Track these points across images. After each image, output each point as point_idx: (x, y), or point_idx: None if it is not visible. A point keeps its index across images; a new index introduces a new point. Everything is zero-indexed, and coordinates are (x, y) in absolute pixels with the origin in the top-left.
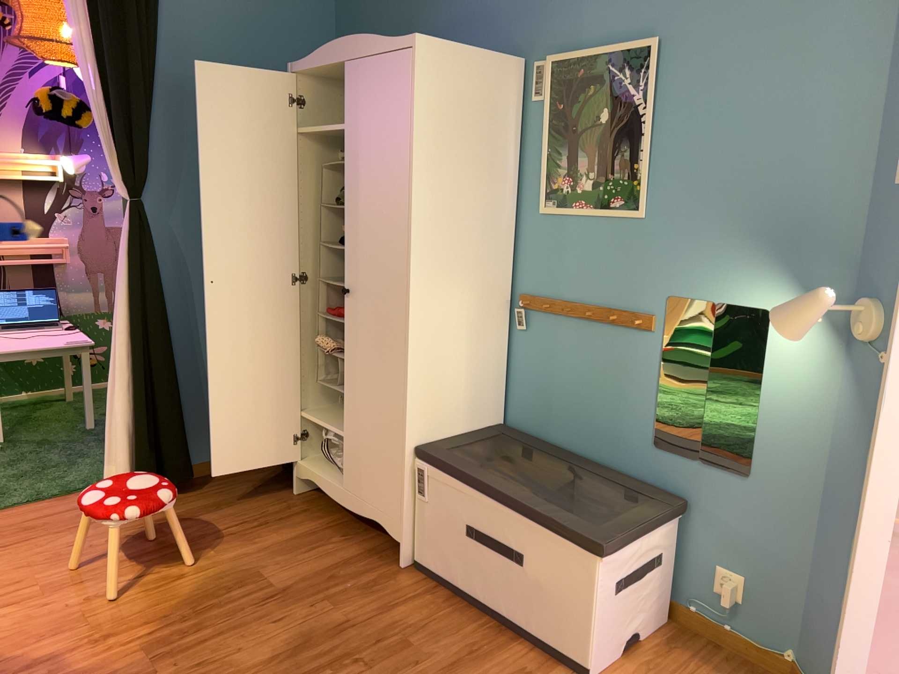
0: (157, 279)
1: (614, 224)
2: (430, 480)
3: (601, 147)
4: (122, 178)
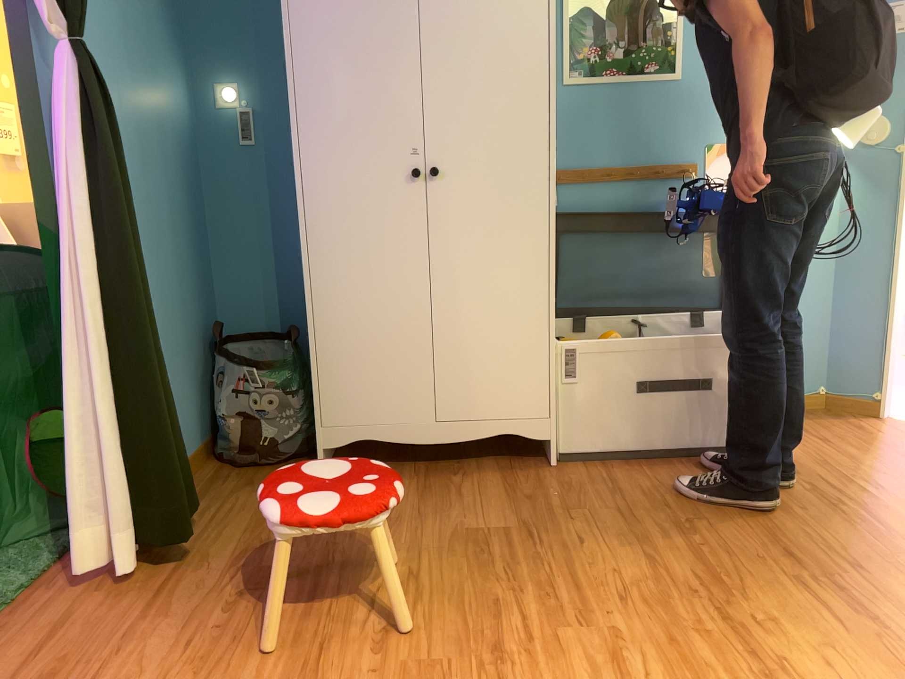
0: (122, 187)
1: (649, 89)
2: (578, 358)
3: (631, 17)
4: (52, 2)
